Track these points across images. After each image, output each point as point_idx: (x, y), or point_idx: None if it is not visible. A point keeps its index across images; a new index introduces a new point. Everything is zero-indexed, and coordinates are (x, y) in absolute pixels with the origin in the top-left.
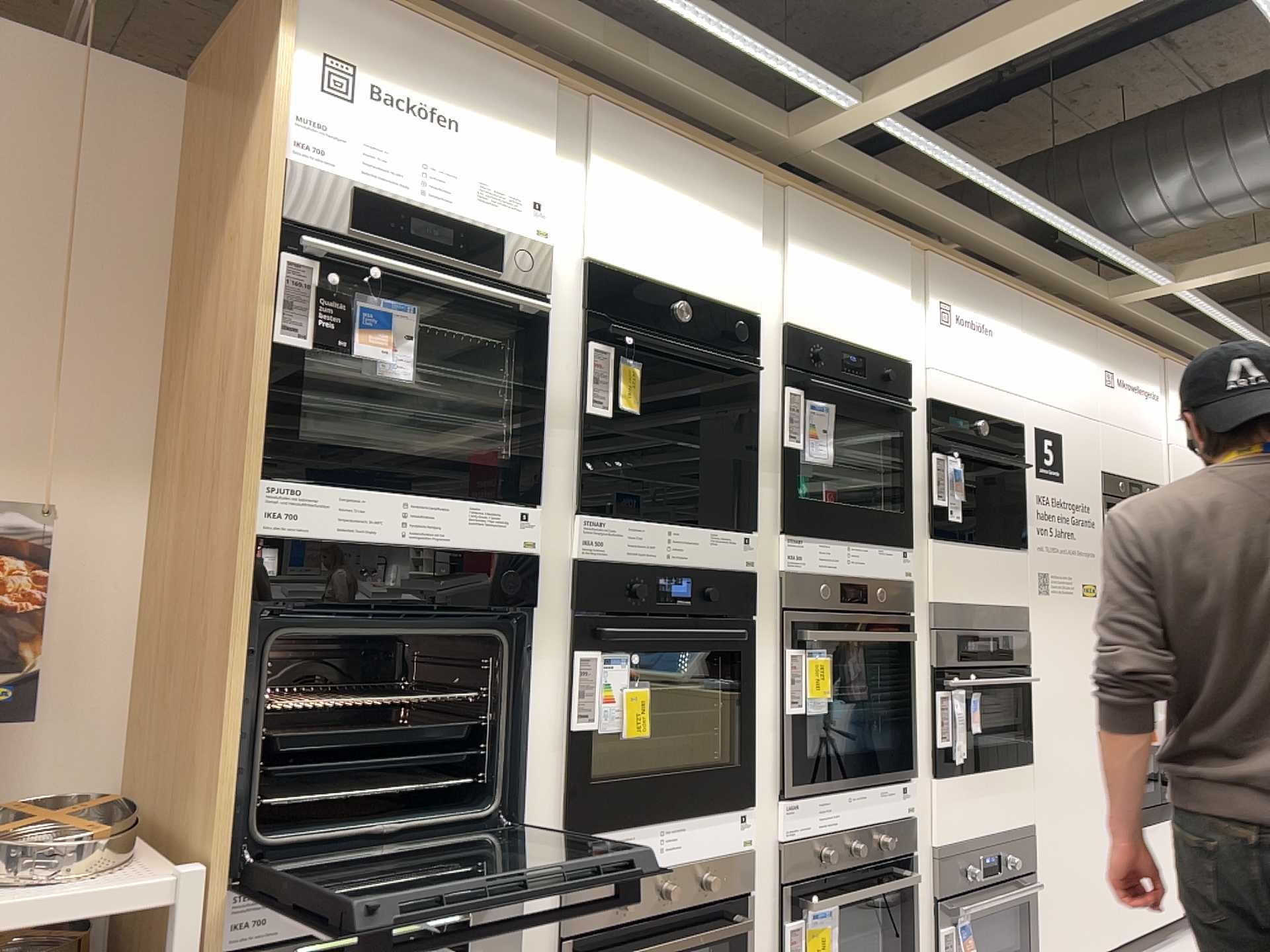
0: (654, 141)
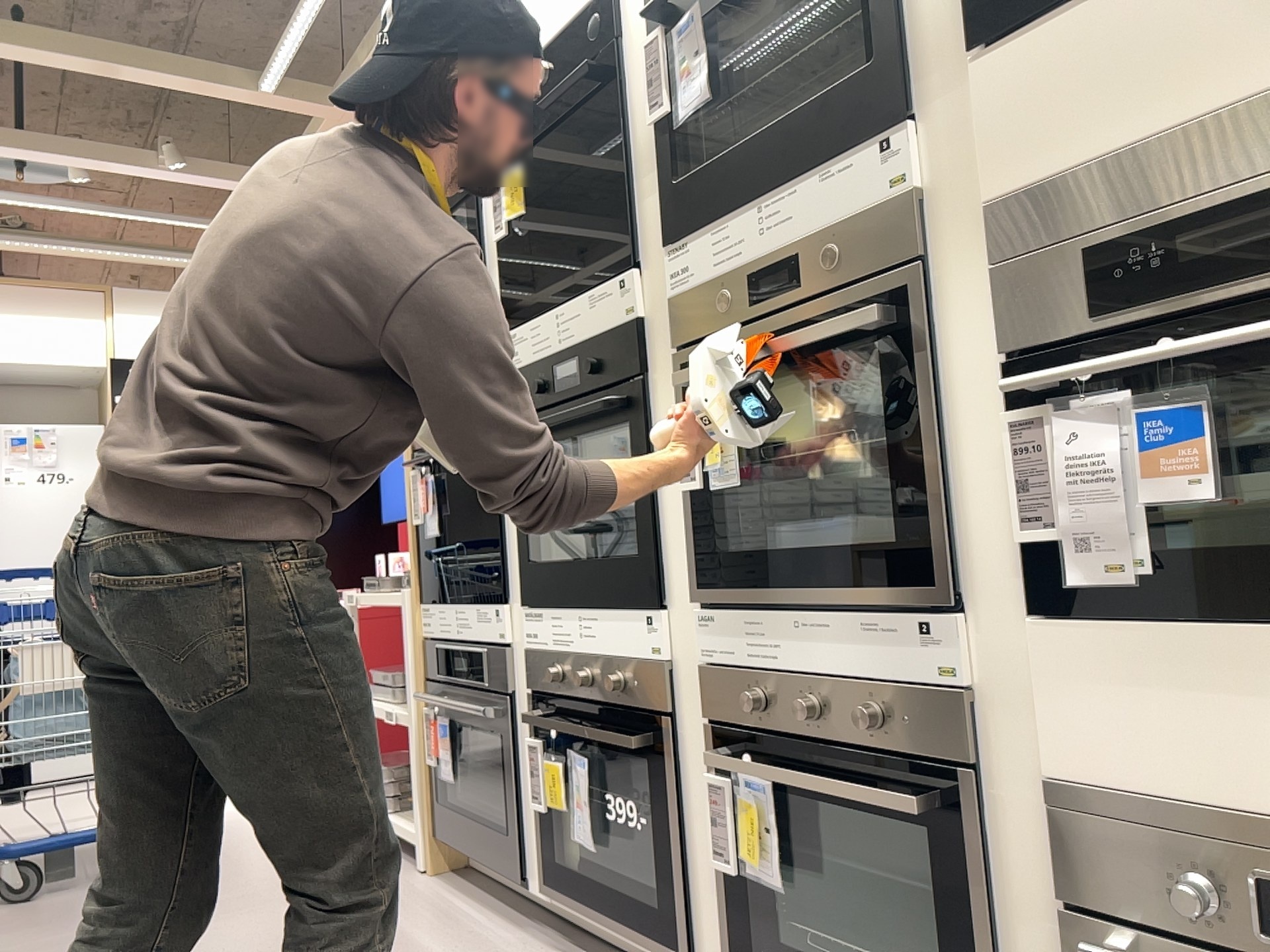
0: None
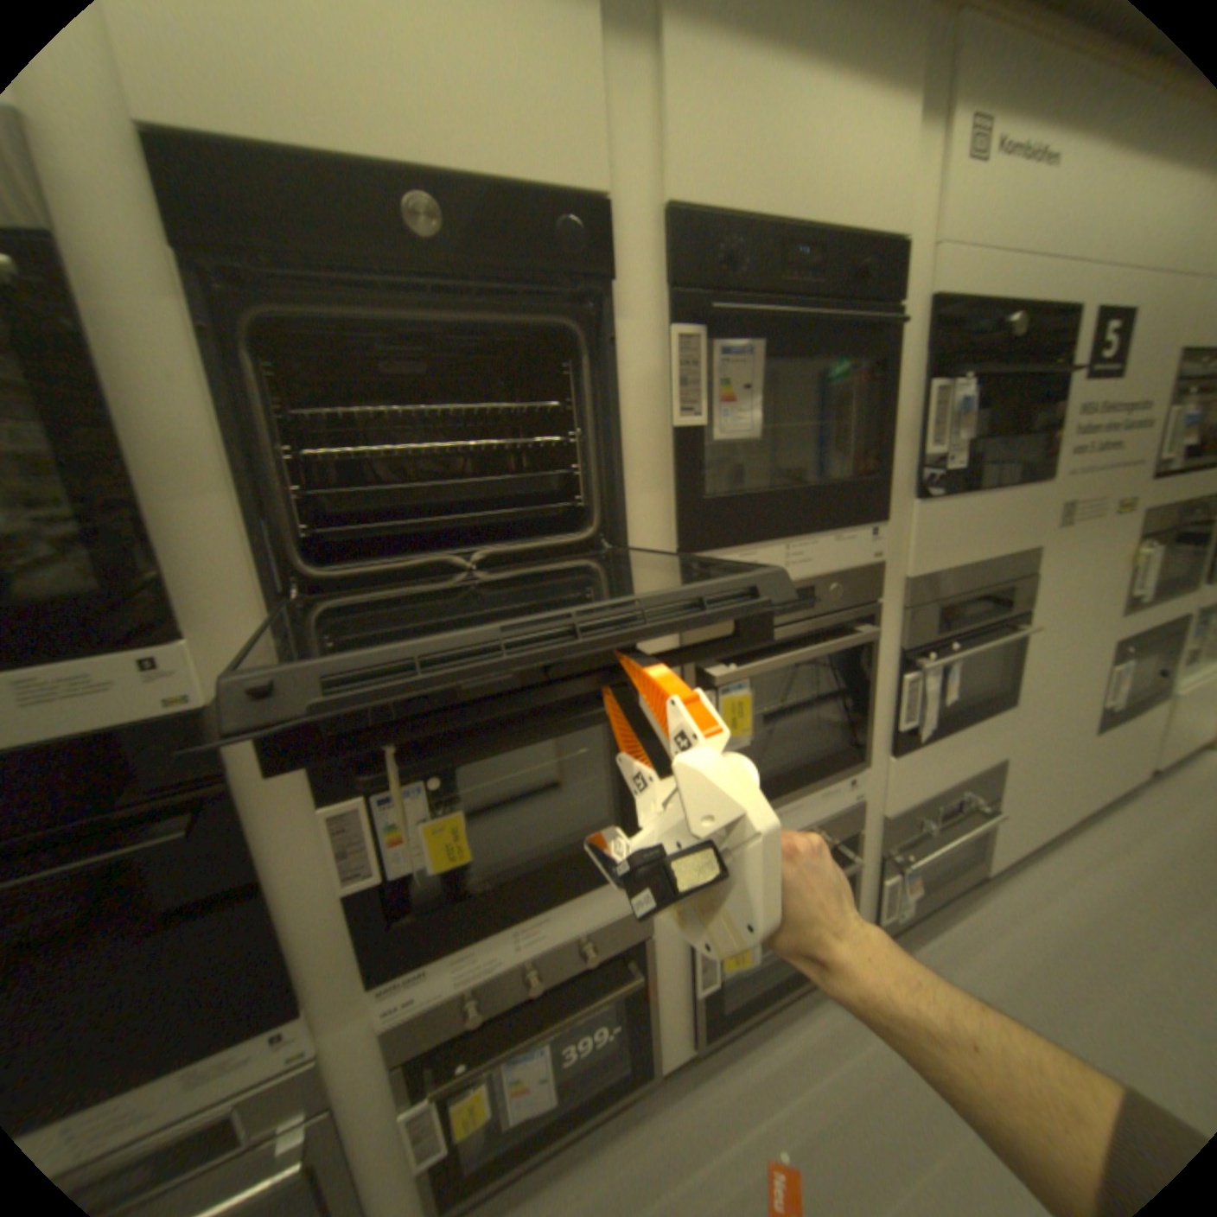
0: None
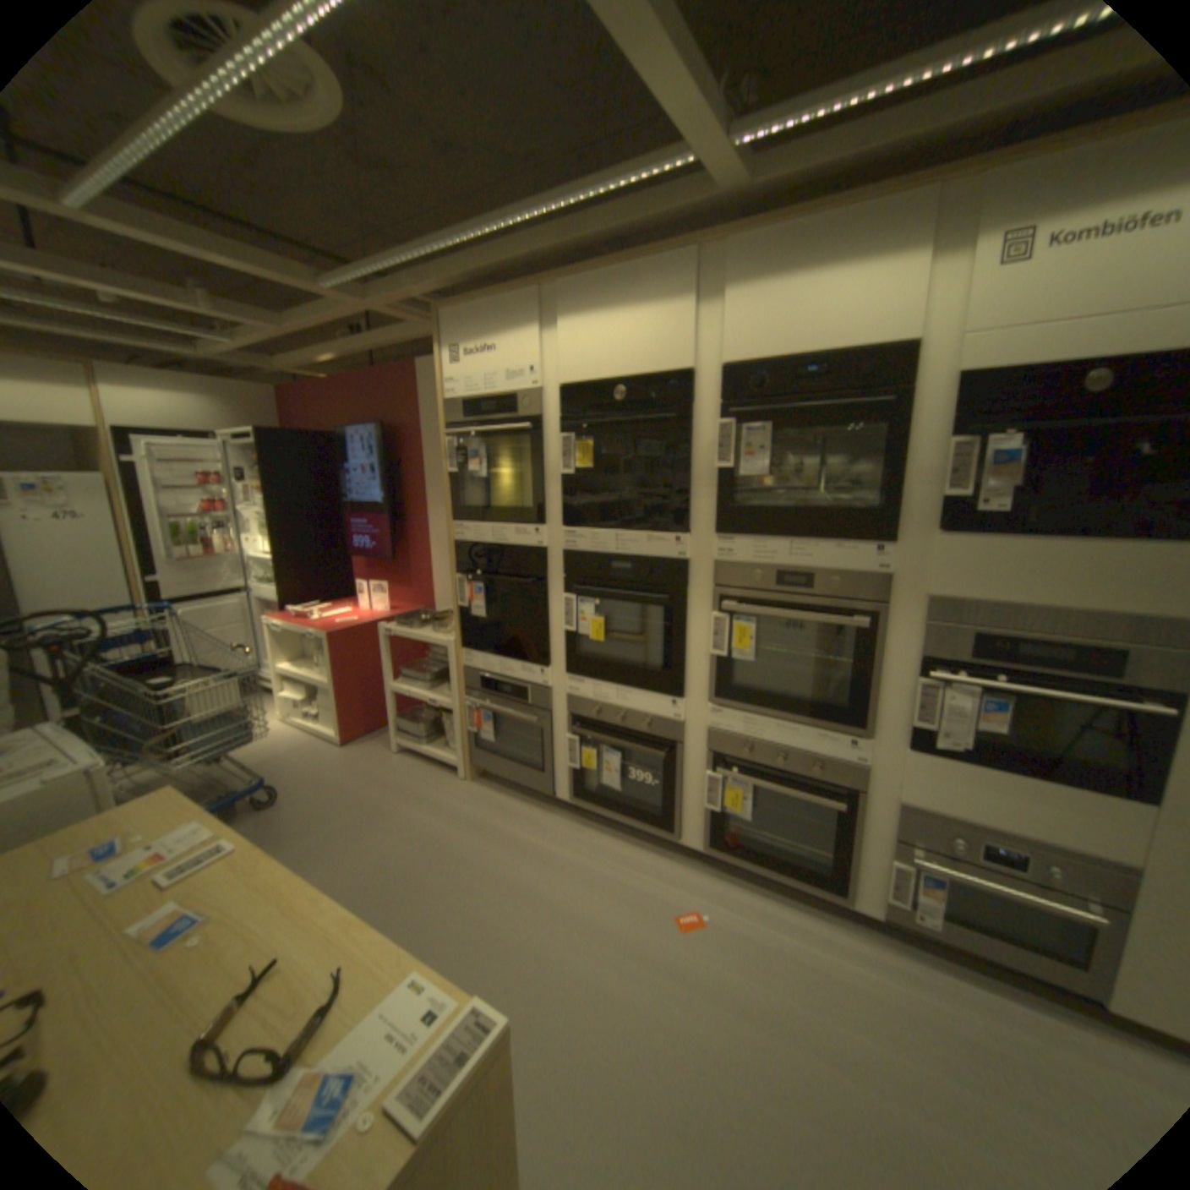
0: (594, 273)
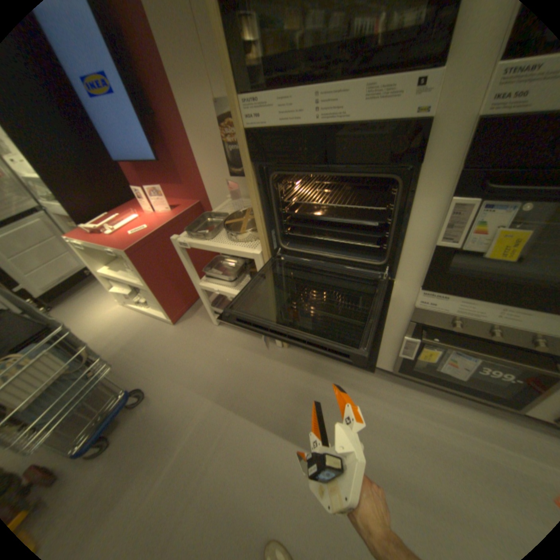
0: None
